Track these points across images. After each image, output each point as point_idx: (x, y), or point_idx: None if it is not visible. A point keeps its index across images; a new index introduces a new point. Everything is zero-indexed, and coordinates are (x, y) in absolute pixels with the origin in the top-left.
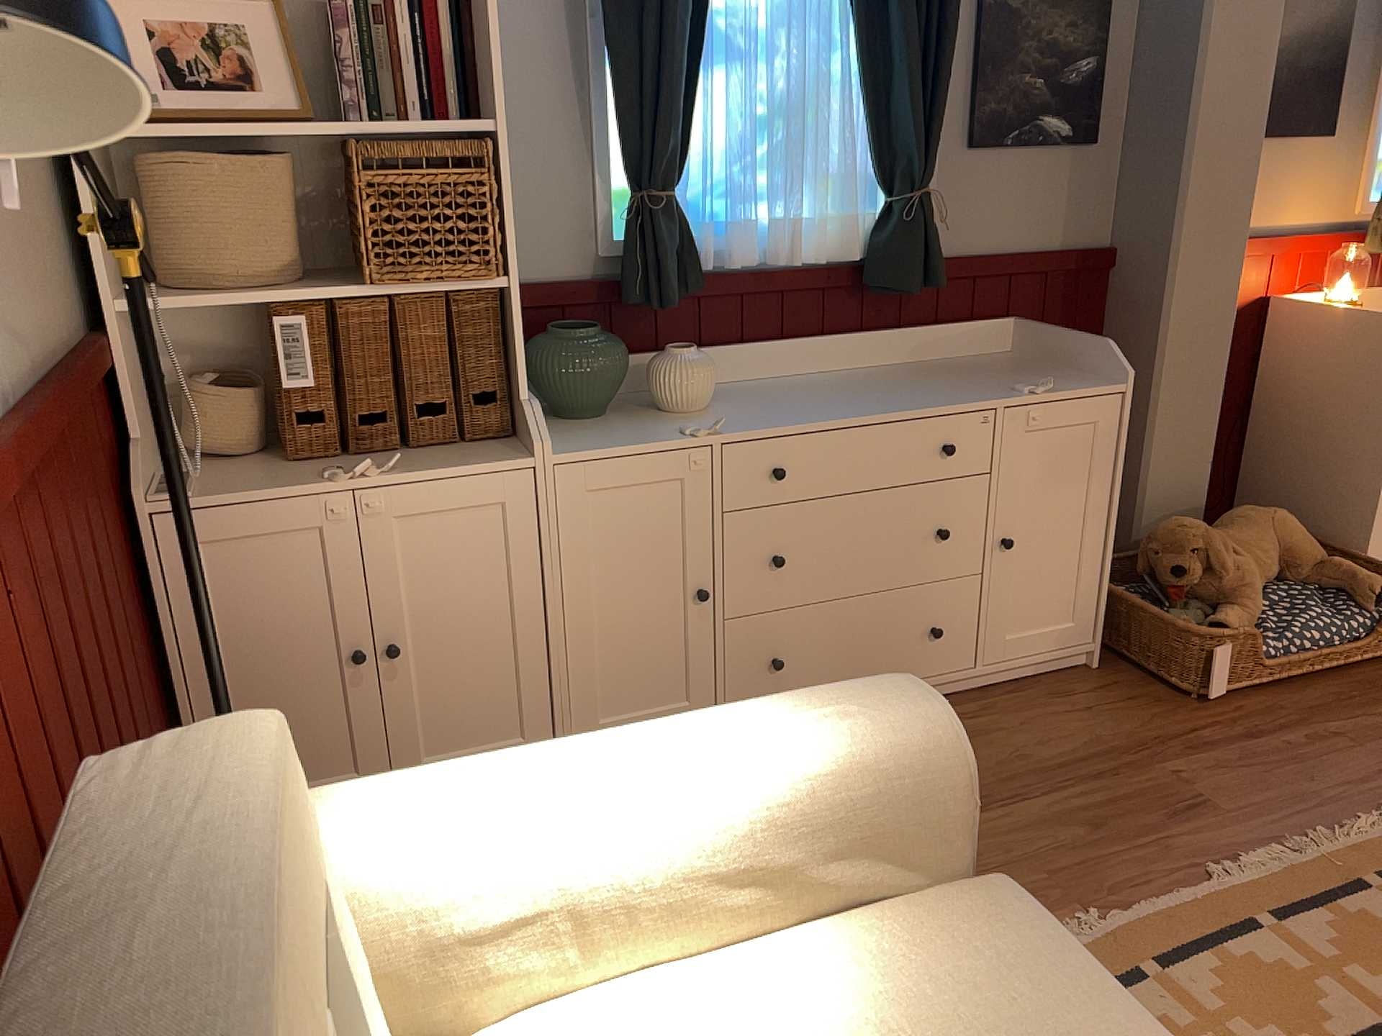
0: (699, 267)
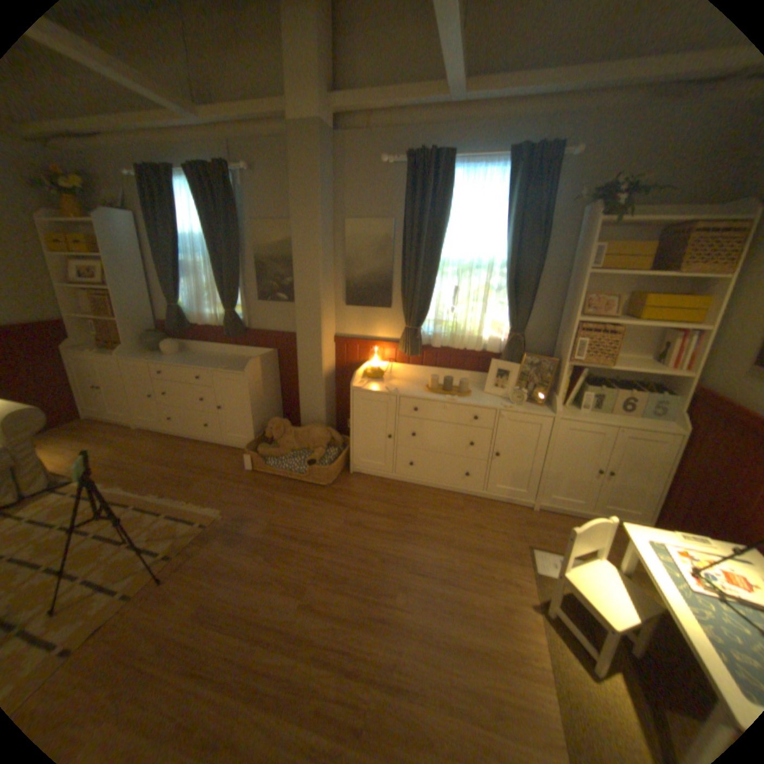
0: (187, 323)
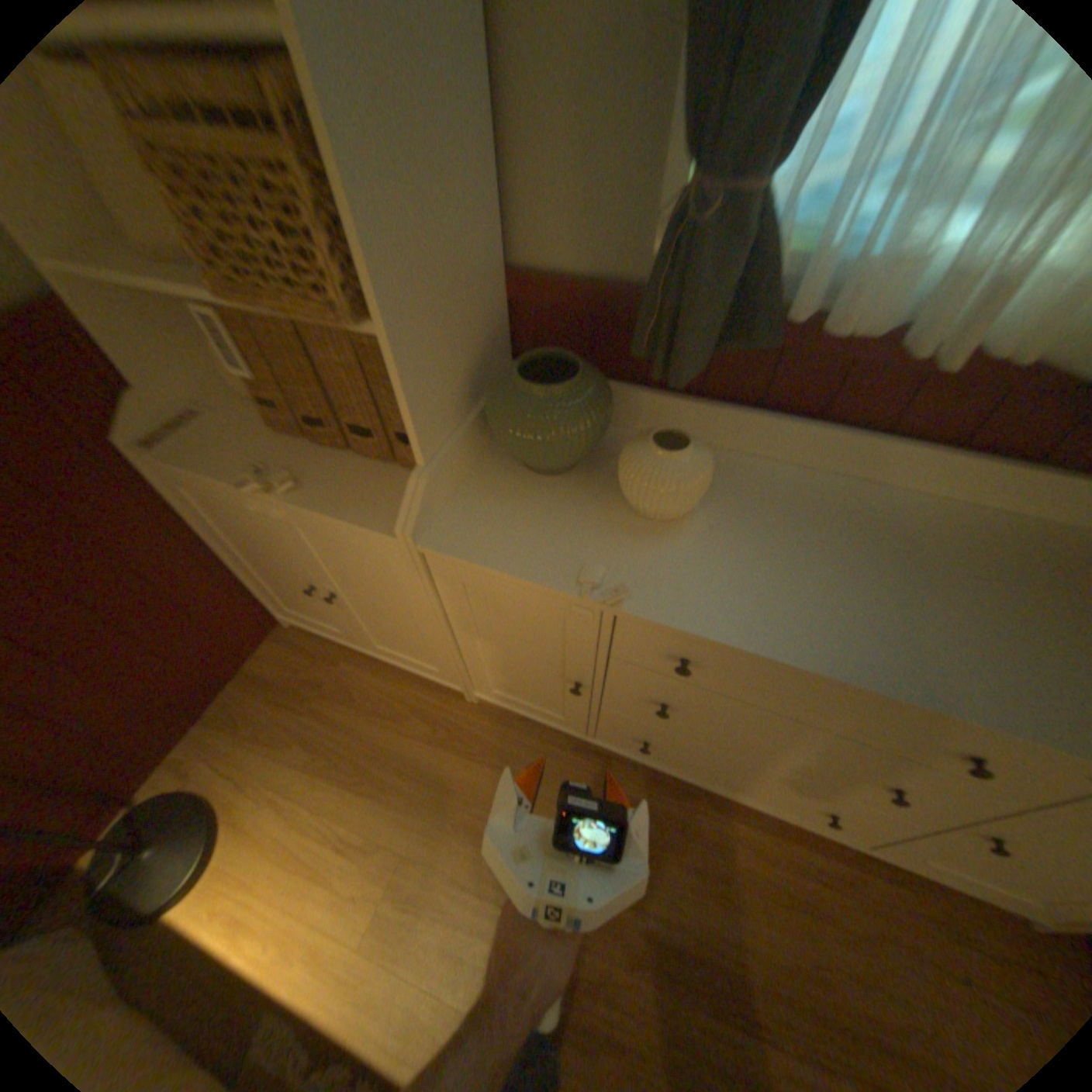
0: (788, 308)
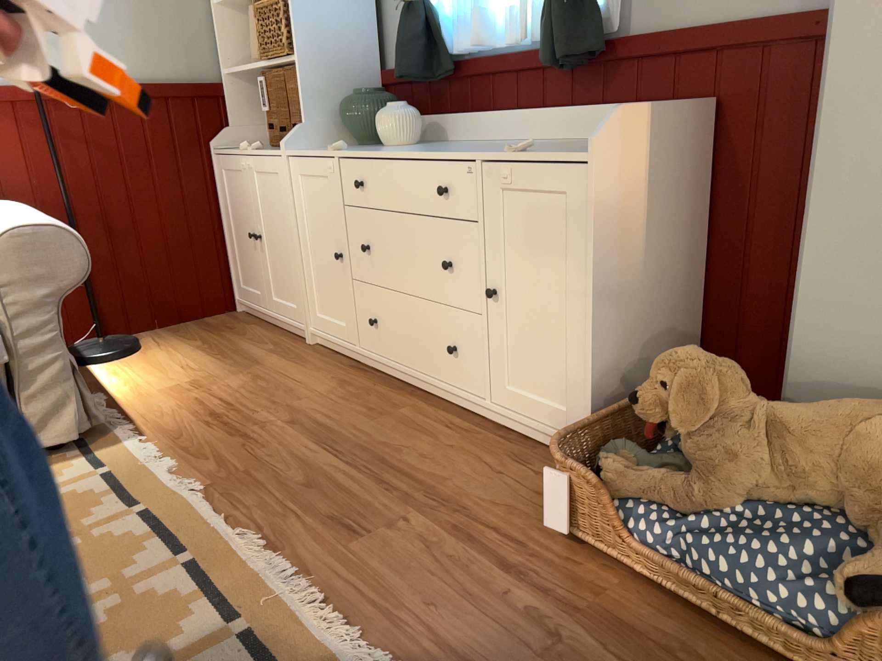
0: (447, 53)
